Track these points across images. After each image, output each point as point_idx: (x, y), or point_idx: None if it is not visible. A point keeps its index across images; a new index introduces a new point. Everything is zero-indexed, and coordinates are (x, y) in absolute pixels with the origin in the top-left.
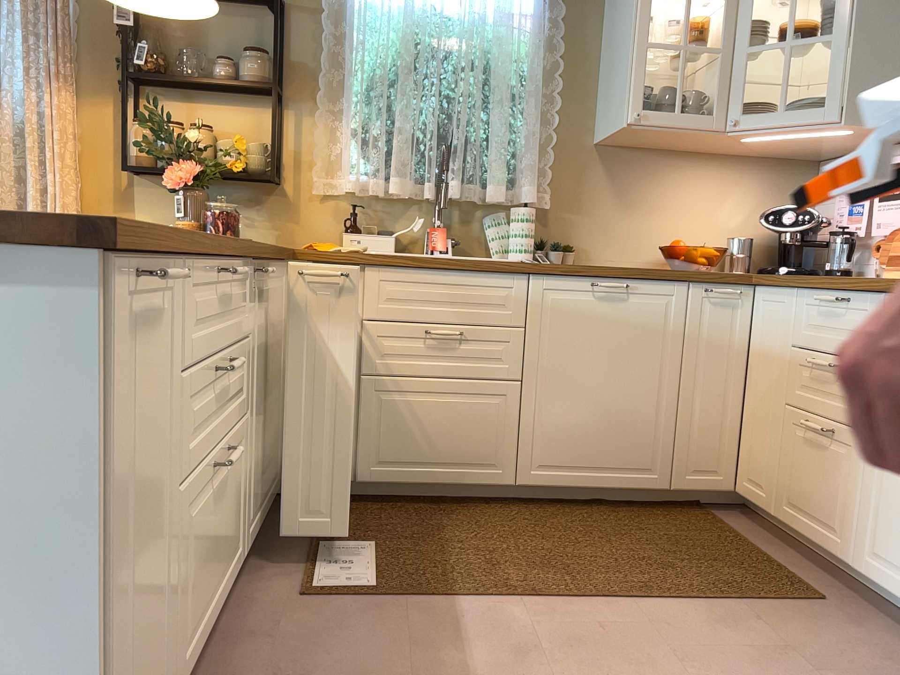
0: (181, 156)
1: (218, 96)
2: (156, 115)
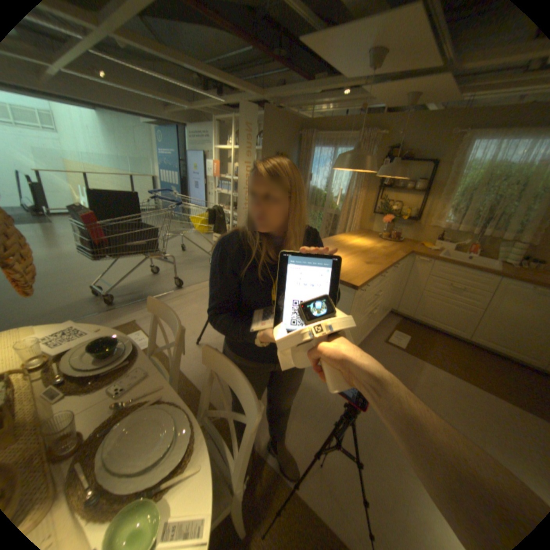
0: (388, 212)
1: (406, 191)
2: (384, 200)
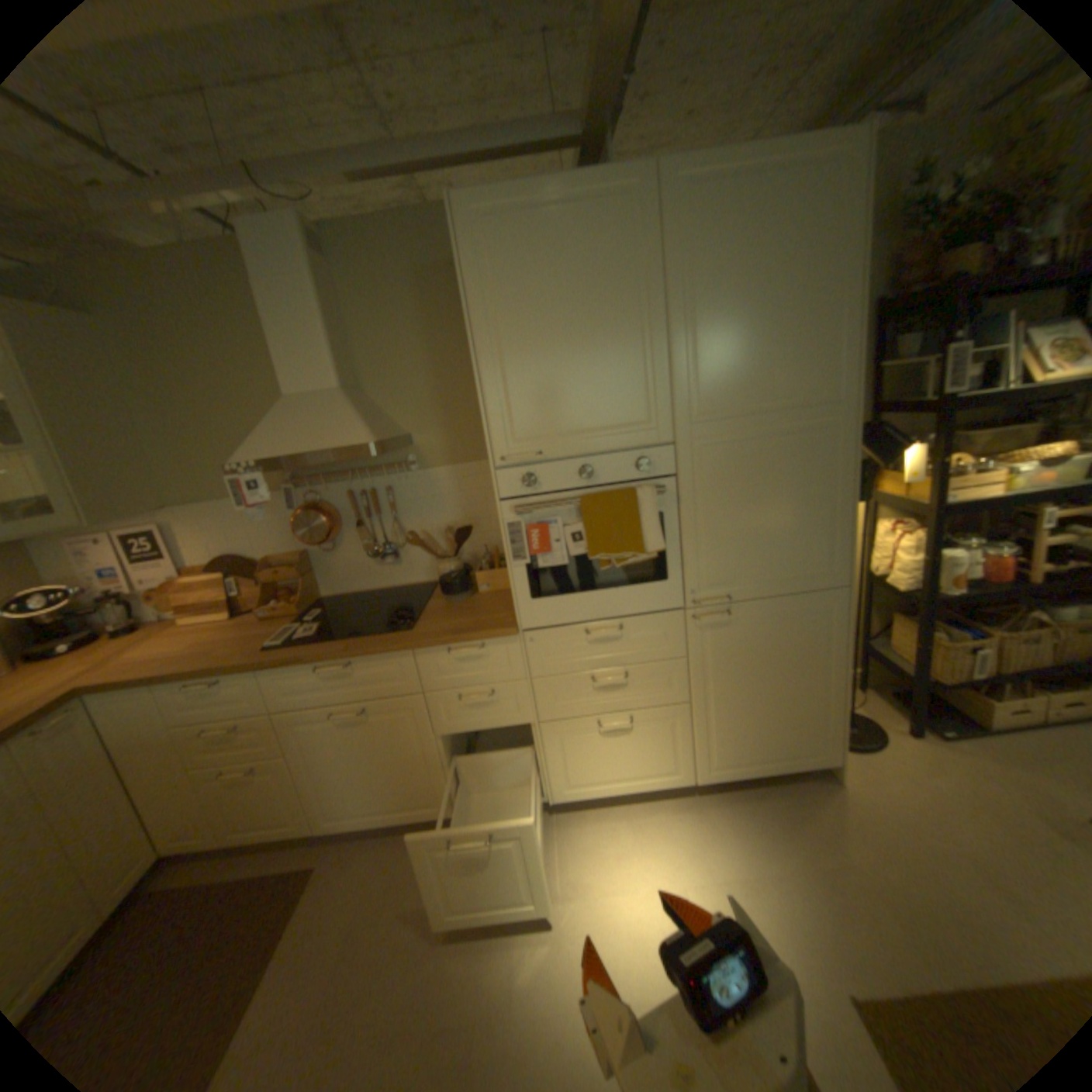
0: None
1: None
2: None
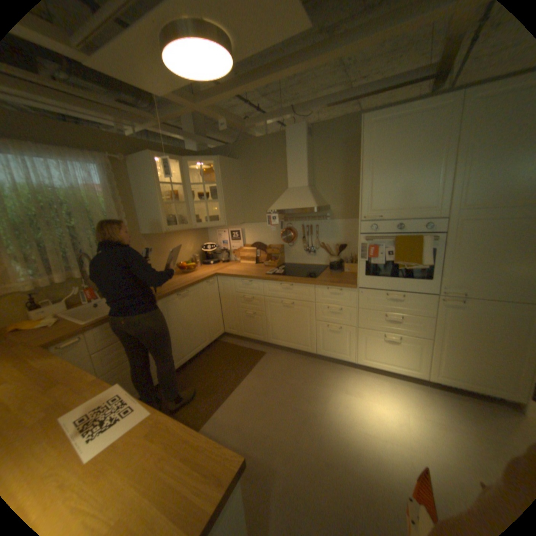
0: None
1: None
2: None
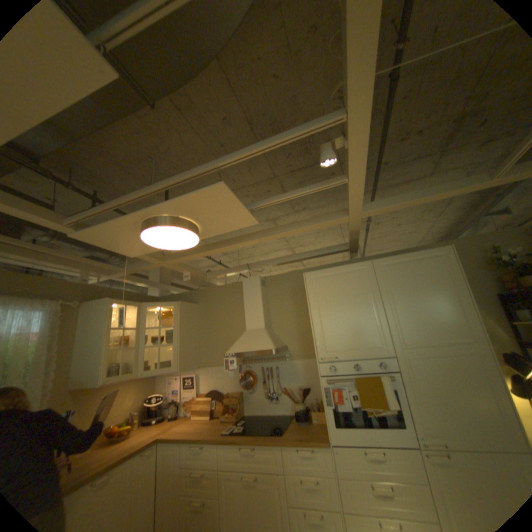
0: None
1: None
2: None
